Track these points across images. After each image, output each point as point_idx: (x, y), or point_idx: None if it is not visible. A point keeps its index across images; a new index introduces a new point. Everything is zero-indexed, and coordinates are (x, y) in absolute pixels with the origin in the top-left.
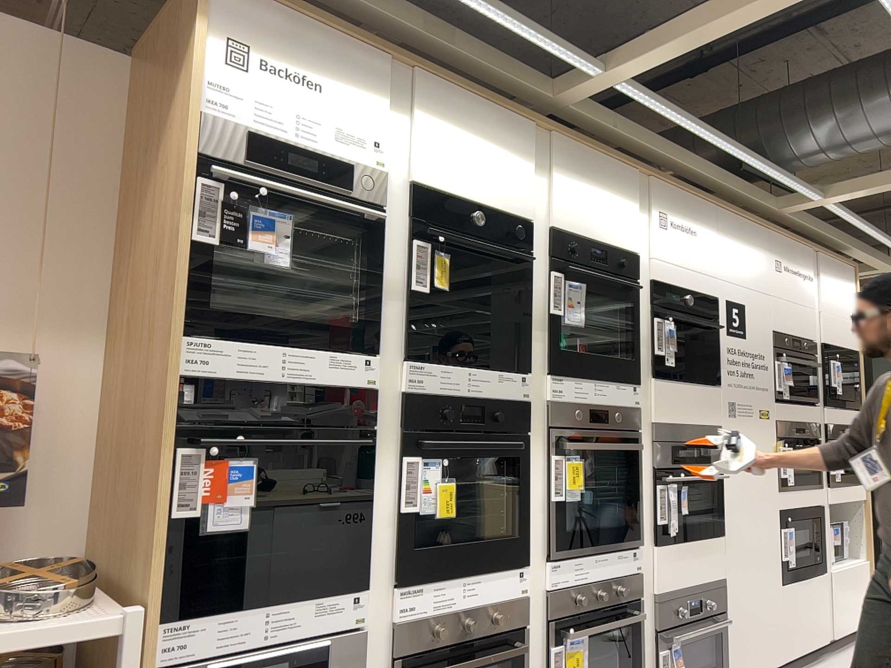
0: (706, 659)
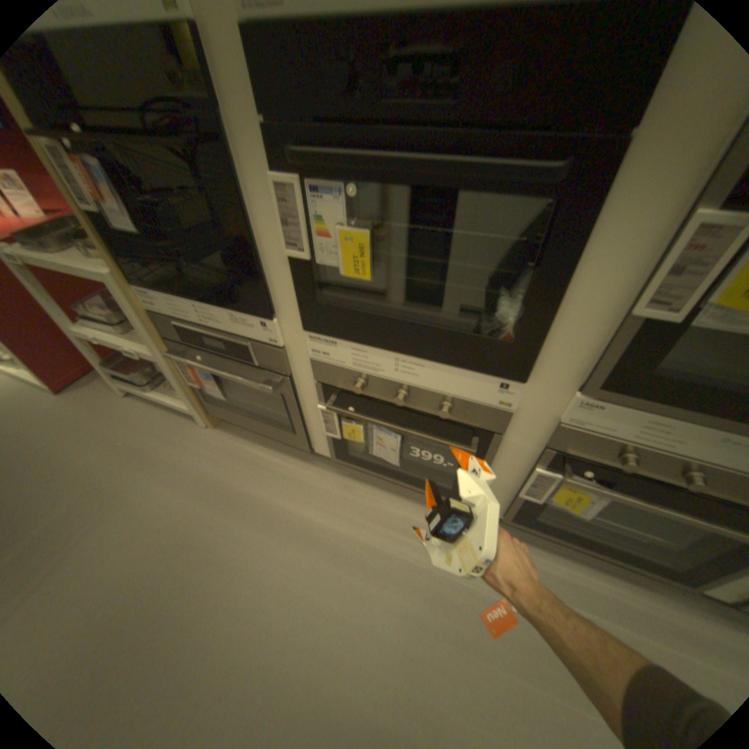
0: None
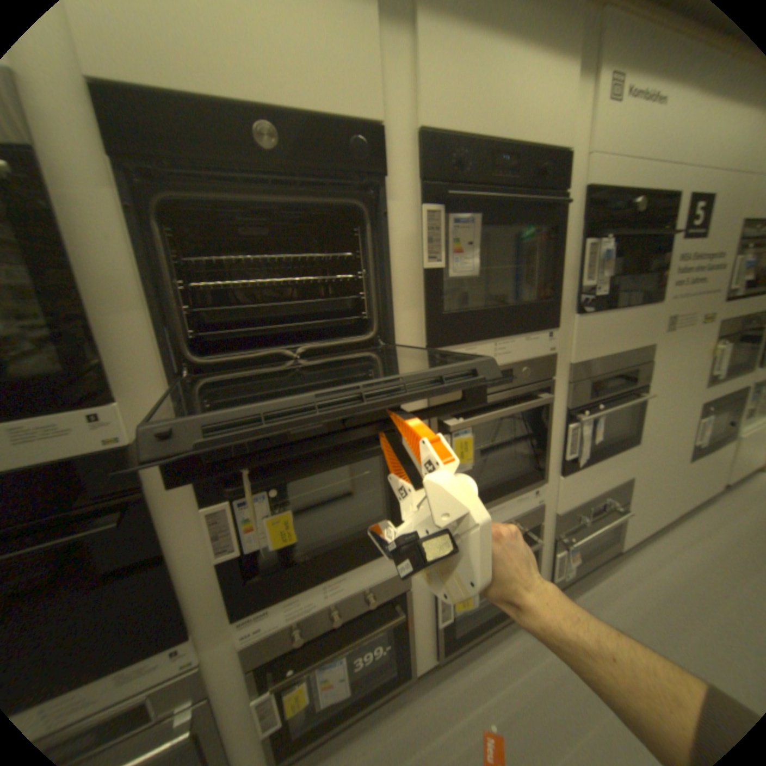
0: (613, 544)
